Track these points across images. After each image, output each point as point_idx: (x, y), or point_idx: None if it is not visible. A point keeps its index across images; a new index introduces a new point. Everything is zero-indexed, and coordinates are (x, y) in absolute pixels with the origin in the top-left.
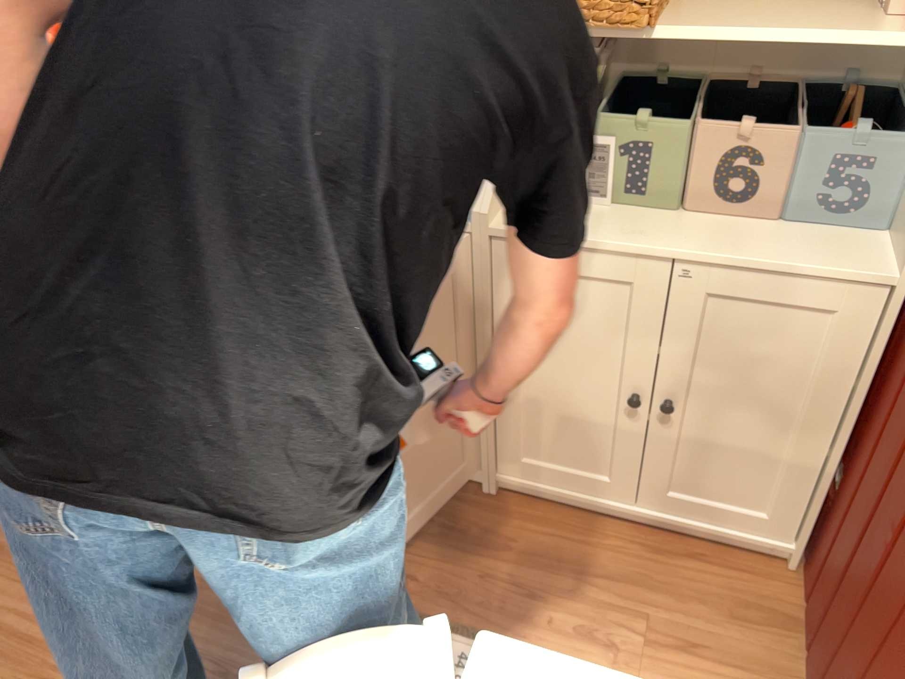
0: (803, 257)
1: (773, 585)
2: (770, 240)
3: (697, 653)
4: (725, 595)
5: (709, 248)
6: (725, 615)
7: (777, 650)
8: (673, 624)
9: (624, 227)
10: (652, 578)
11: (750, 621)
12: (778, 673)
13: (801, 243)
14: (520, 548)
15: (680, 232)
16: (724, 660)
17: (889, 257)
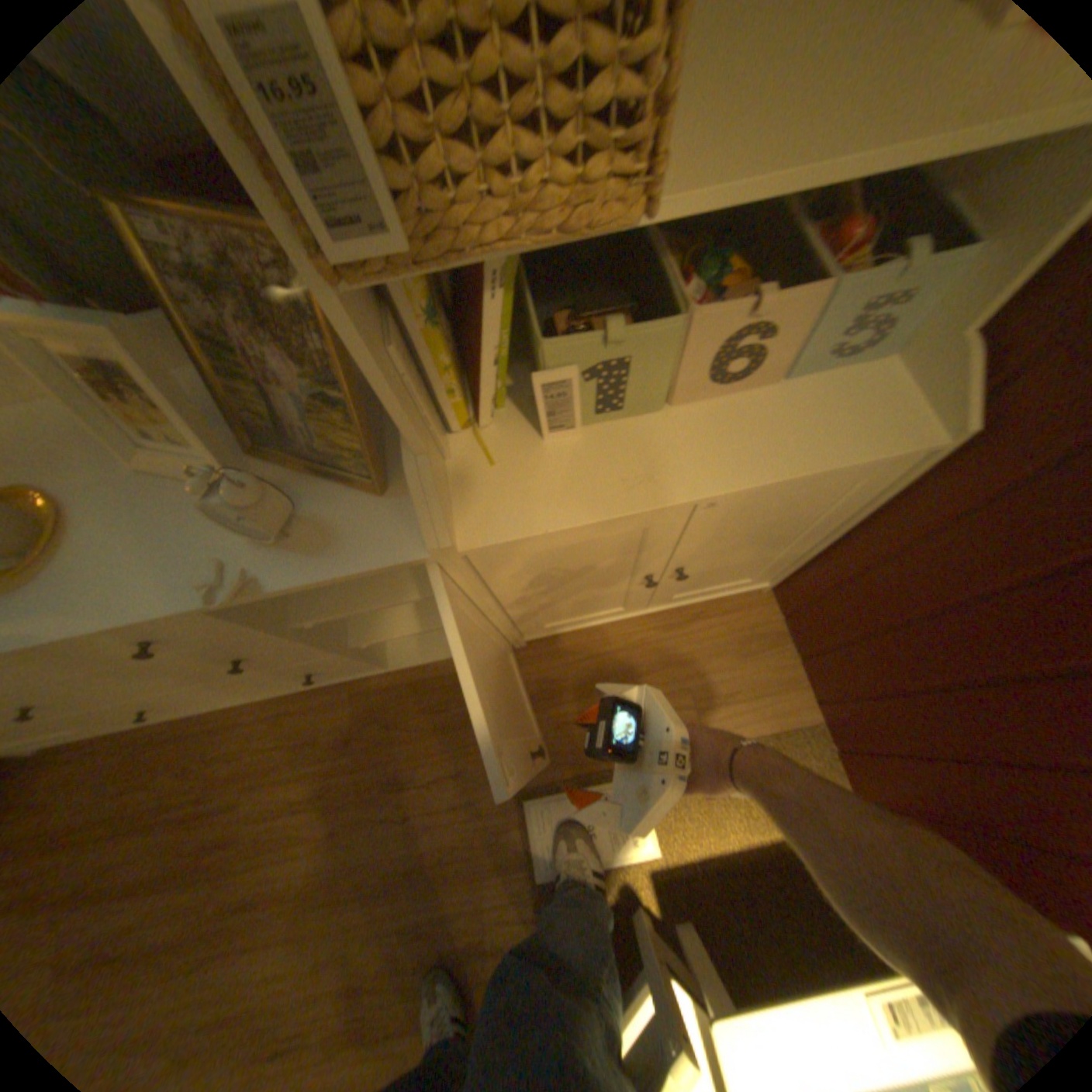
0: (846, 442)
1: (761, 617)
2: (794, 422)
3: (737, 706)
4: (733, 644)
5: (739, 470)
6: (740, 663)
7: (785, 671)
8: (712, 692)
9: (621, 468)
10: (680, 659)
11: (759, 658)
12: (793, 691)
13: (828, 413)
14: (572, 689)
15: (690, 450)
16: (756, 701)
17: (936, 407)
